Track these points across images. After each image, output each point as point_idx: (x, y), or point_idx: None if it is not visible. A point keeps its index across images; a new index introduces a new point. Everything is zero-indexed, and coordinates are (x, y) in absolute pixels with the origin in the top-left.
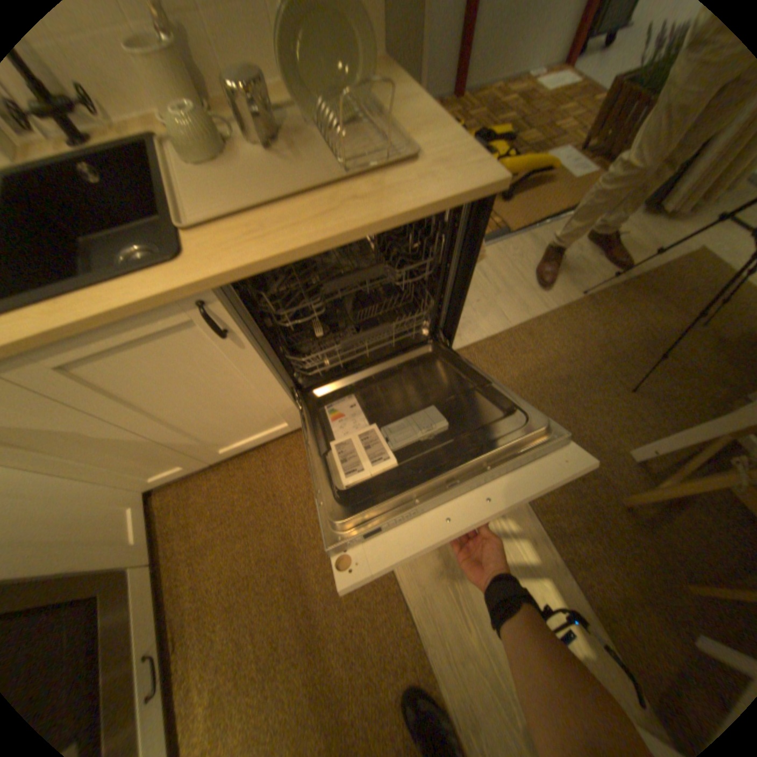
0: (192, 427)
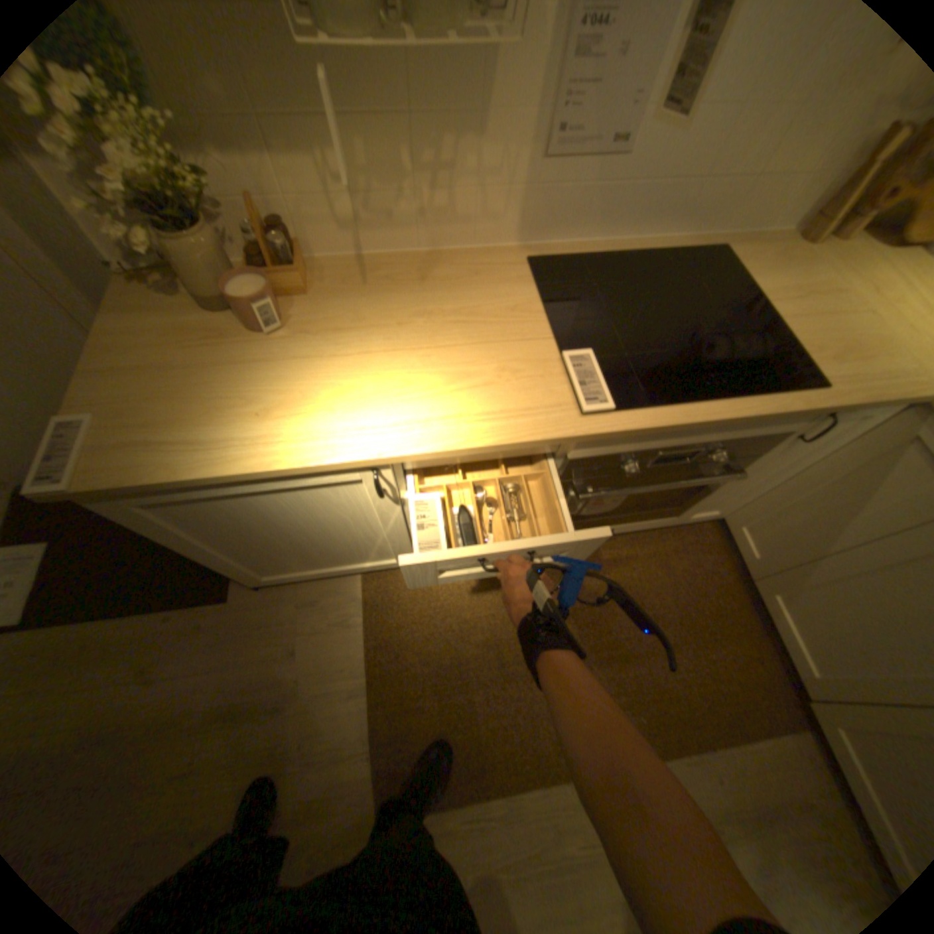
0: (841, 592)
